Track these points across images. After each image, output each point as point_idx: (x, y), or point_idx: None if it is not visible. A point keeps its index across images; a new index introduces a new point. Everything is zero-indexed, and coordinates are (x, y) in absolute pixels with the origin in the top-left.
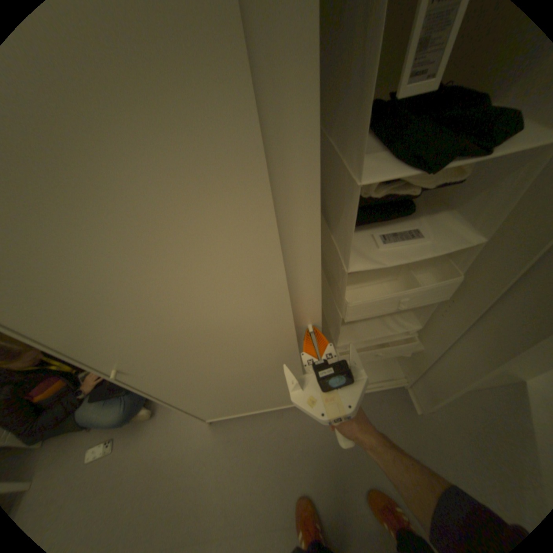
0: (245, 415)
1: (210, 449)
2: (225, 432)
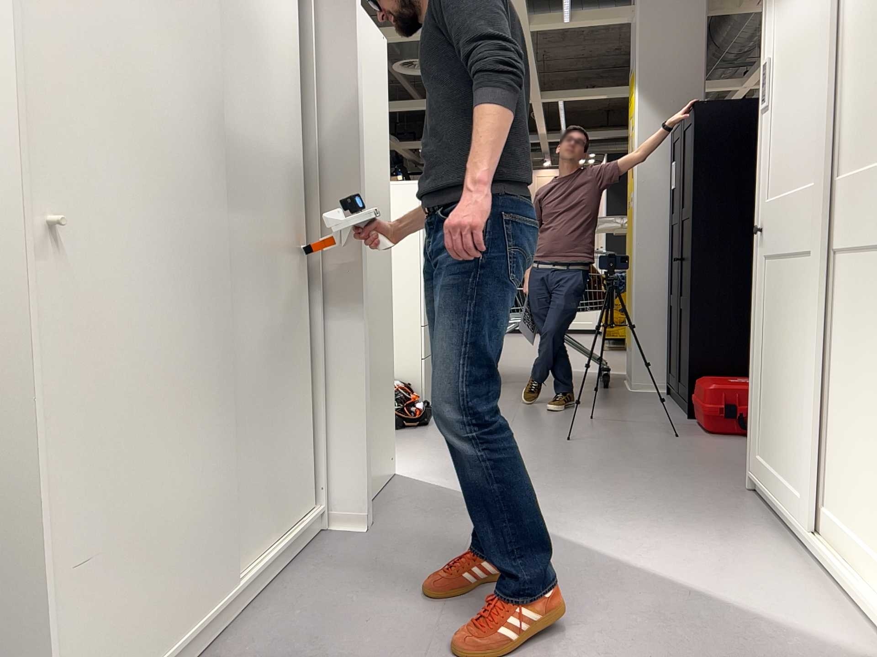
0: None
1: None
2: None
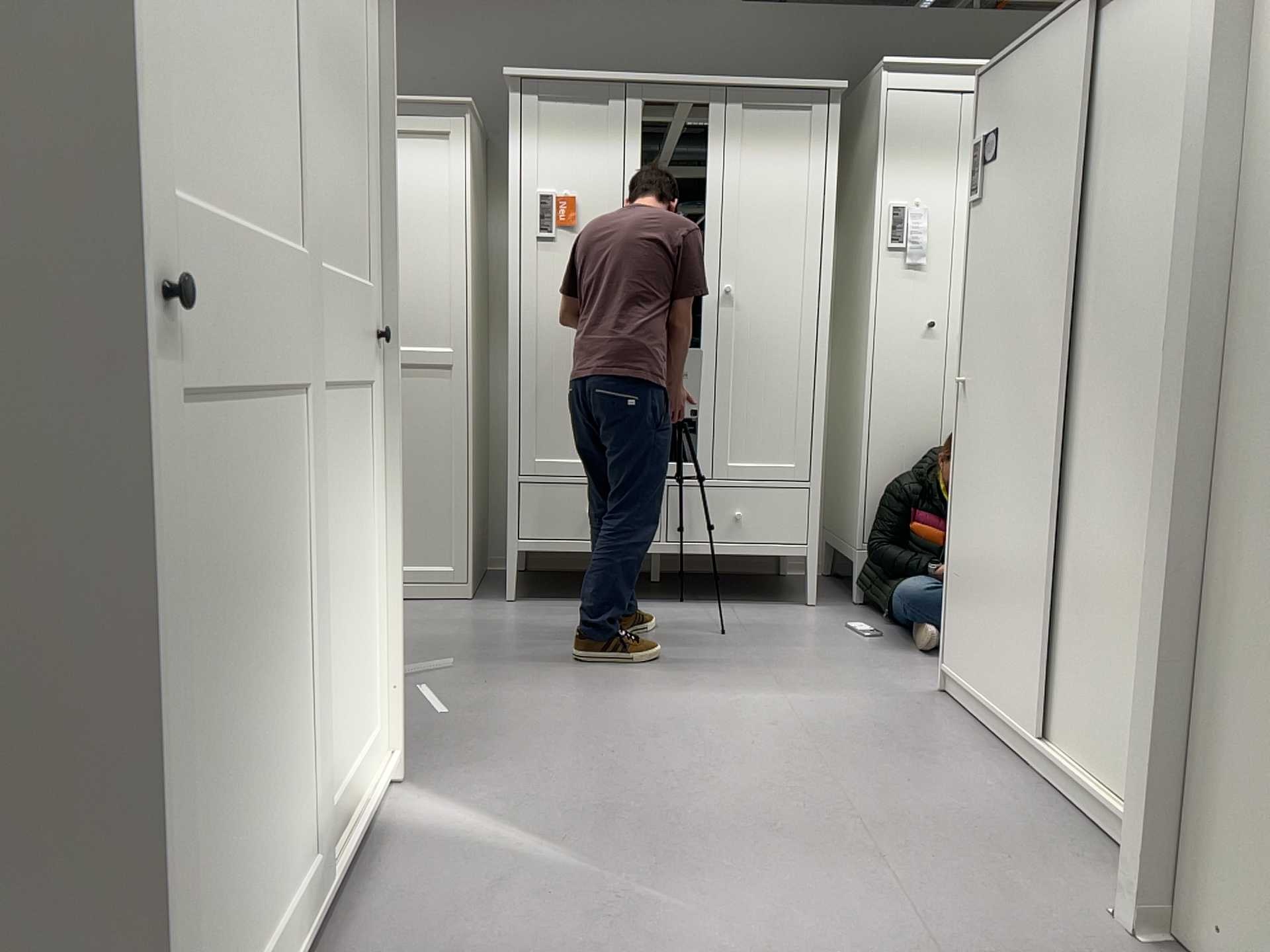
0: (976, 704)
1: (904, 695)
2: (938, 706)
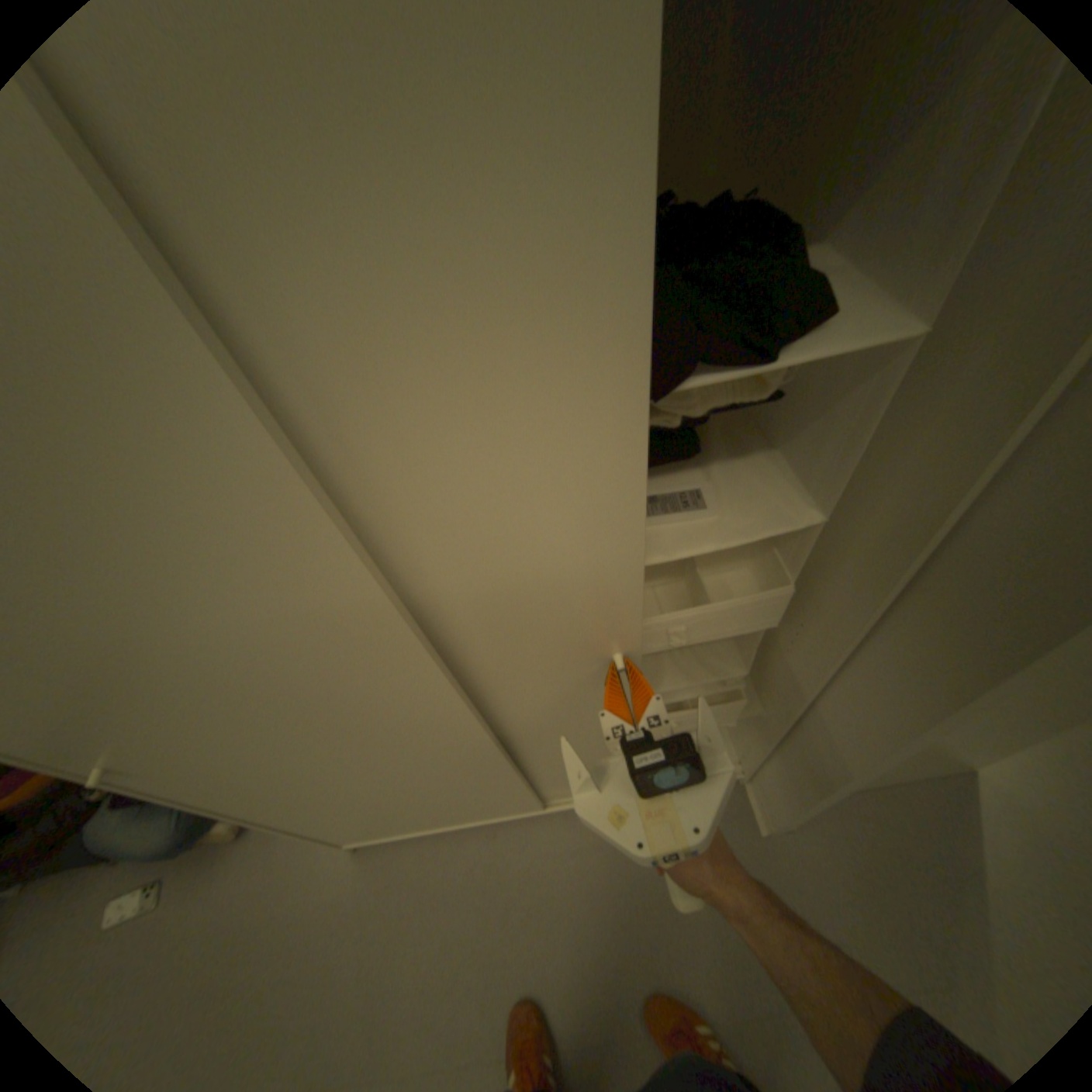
0: (422, 836)
1: (350, 903)
2: (383, 868)
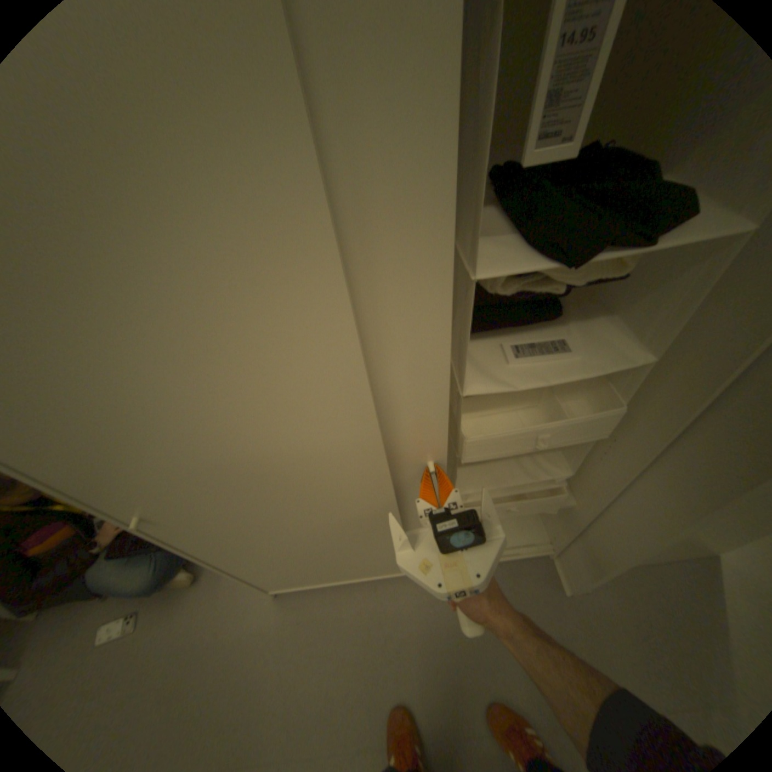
0: (325, 587)
1: (273, 633)
2: (296, 609)
